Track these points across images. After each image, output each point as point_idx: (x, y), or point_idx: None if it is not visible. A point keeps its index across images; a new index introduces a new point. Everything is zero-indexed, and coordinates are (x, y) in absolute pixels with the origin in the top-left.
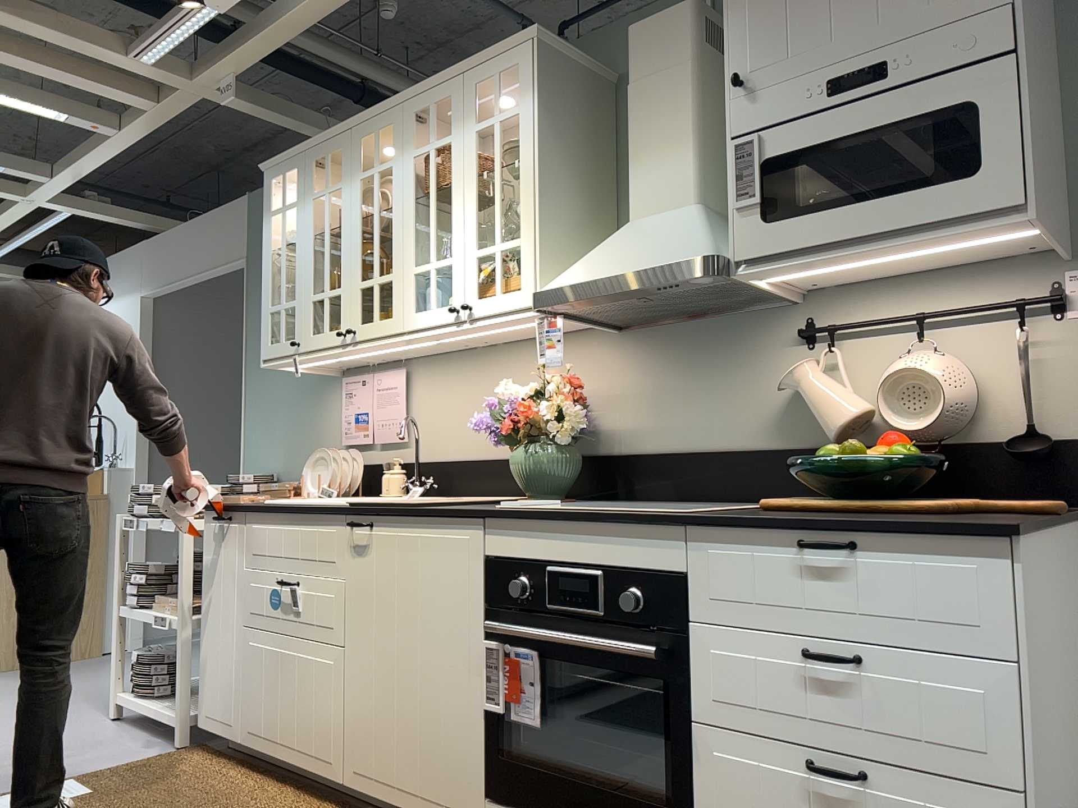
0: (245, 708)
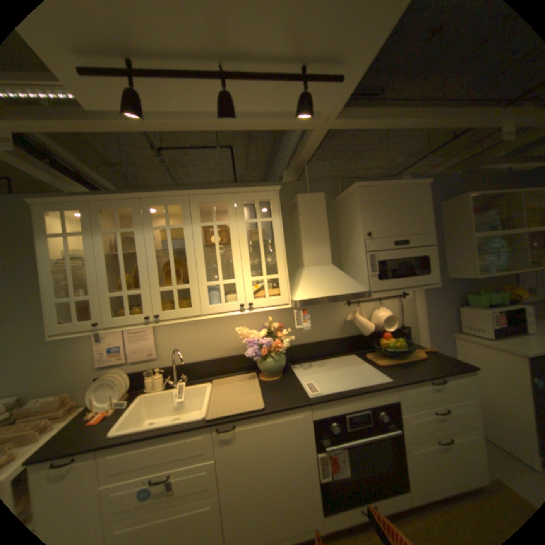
0: None
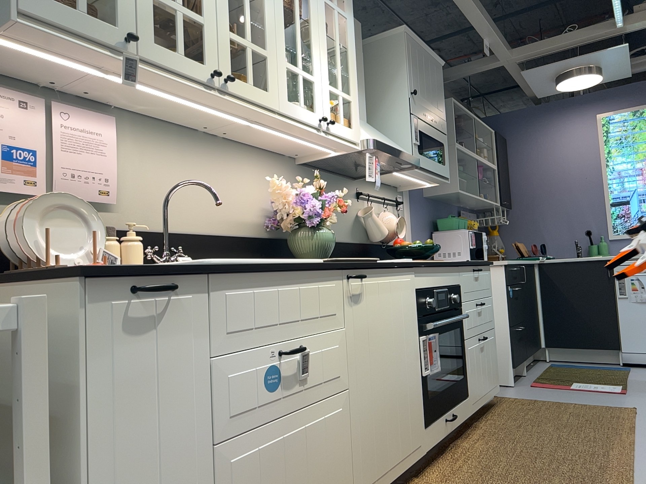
0: None
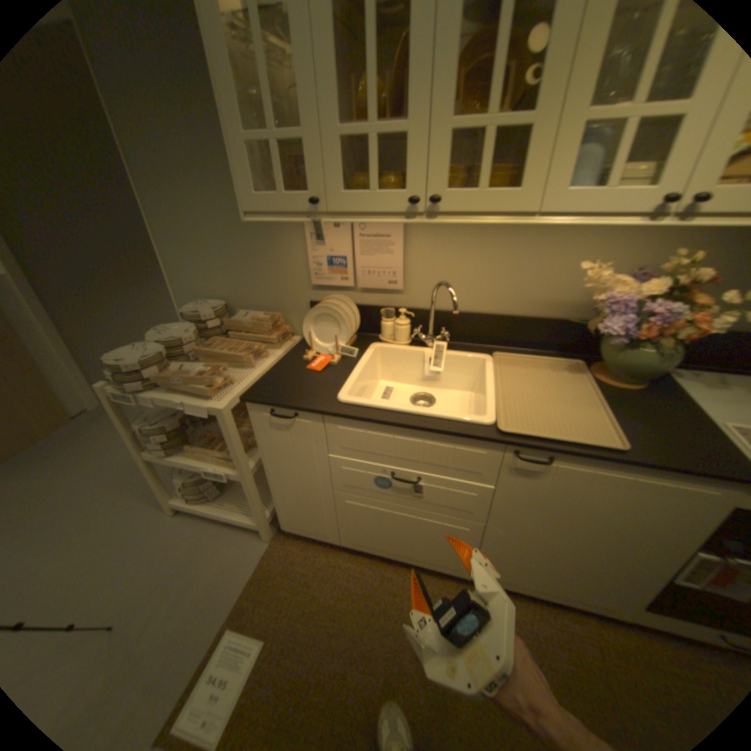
0: (346, 532)
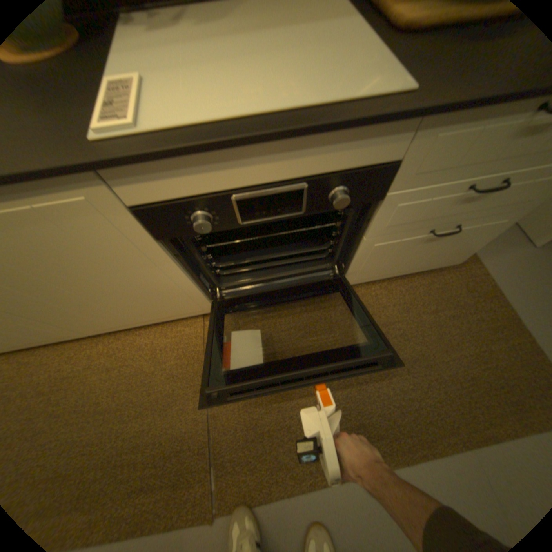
0: None
